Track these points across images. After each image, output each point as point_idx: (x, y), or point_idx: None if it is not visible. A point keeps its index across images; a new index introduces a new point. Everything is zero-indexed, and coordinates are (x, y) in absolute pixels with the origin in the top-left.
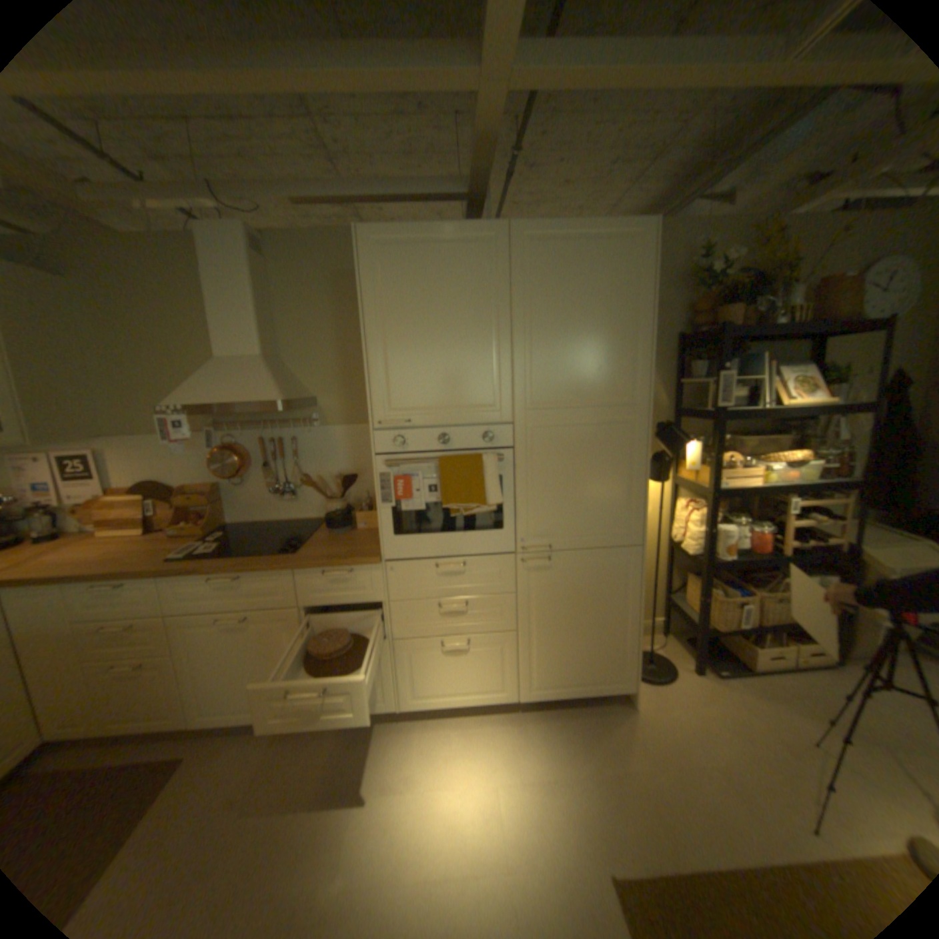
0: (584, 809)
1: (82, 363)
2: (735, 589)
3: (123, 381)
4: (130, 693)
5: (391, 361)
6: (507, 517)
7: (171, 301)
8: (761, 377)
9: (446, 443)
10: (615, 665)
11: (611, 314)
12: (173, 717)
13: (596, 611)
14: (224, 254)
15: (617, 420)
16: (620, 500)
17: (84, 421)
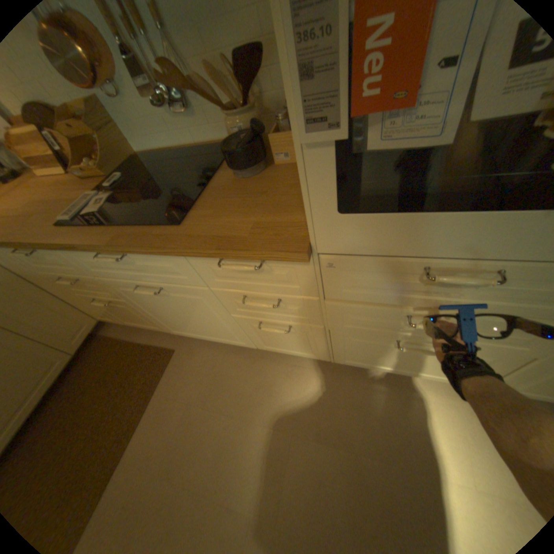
0: None
1: None
2: None
3: None
4: (118, 312)
5: None
6: None
7: None
8: None
9: None
10: None
11: None
12: (156, 326)
13: None
14: None
15: None
16: None
17: None
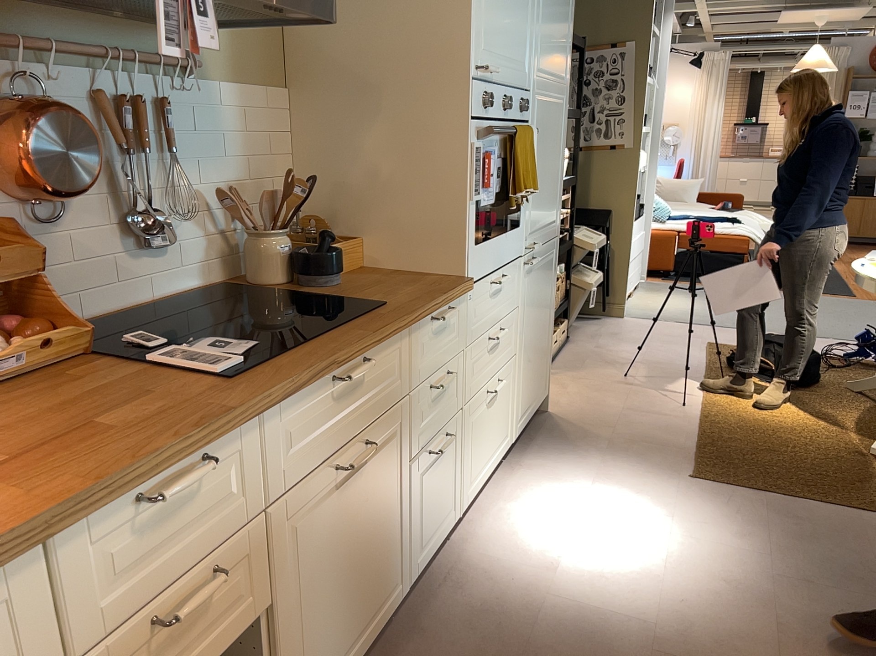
0: (627, 467)
1: None
2: None
3: None
4: None
5: None
6: (522, 210)
7: None
8: None
9: (507, 110)
10: (545, 367)
11: None
12: None
13: (543, 312)
14: None
15: (560, 101)
16: (556, 187)
17: None
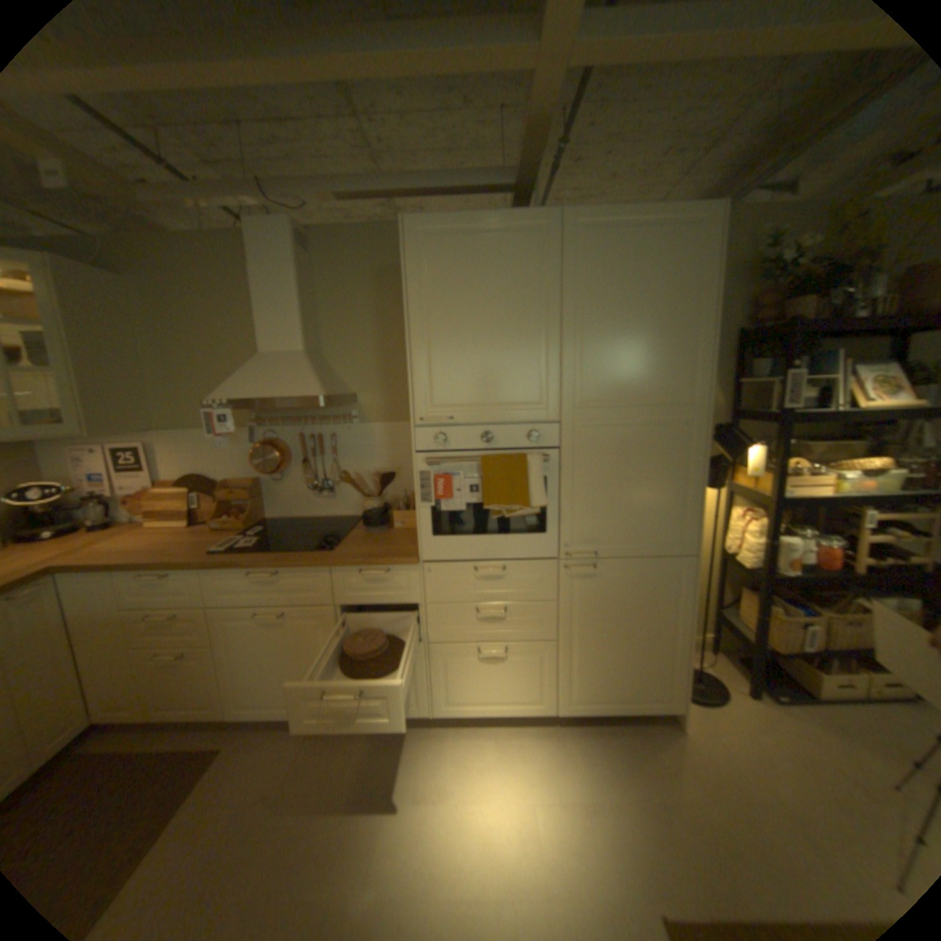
0: (629, 837)
1: (135, 358)
2: (797, 607)
3: (173, 376)
4: (172, 682)
5: (435, 356)
6: (551, 521)
7: (220, 297)
8: (834, 376)
9: (488, 442)
10: (663, 683)
11: (670, 306)
12: (211, 708)
13: (643, 625)
14: (272, 250)
15: (673, 421)
16: (674, 506)
17: (136, 414)
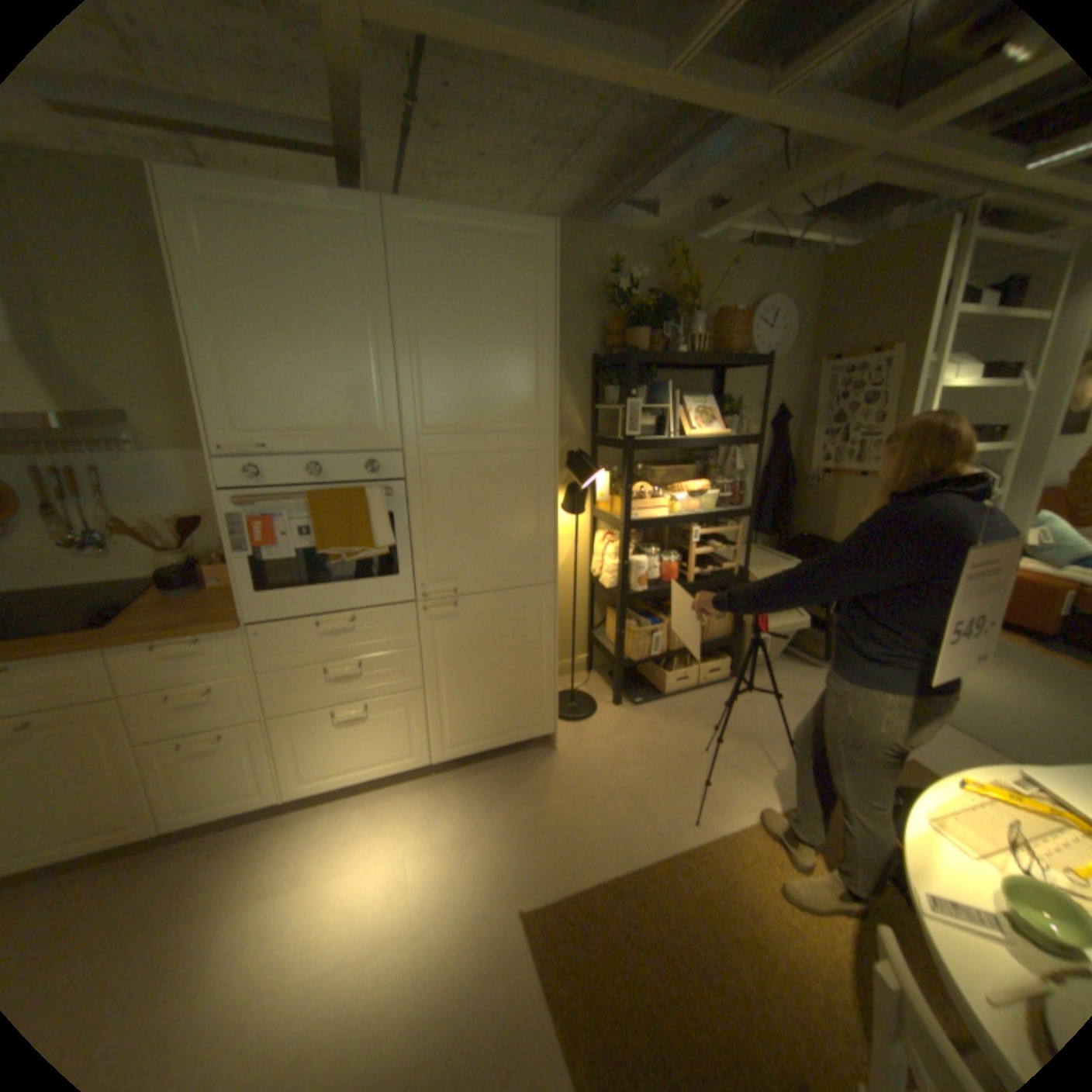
0: (496, 856)
1: None
2: (646, 618)
3: None
4: None
5: (228, 366)
6: (402, 561)
7: None
8: (665, 407)
9: (316, 475)
10: (531, 708)
11: (510, 328)
12: None
13: (508, 656)
14: None
15: (521, 449)
16: (528, 535)
17: None
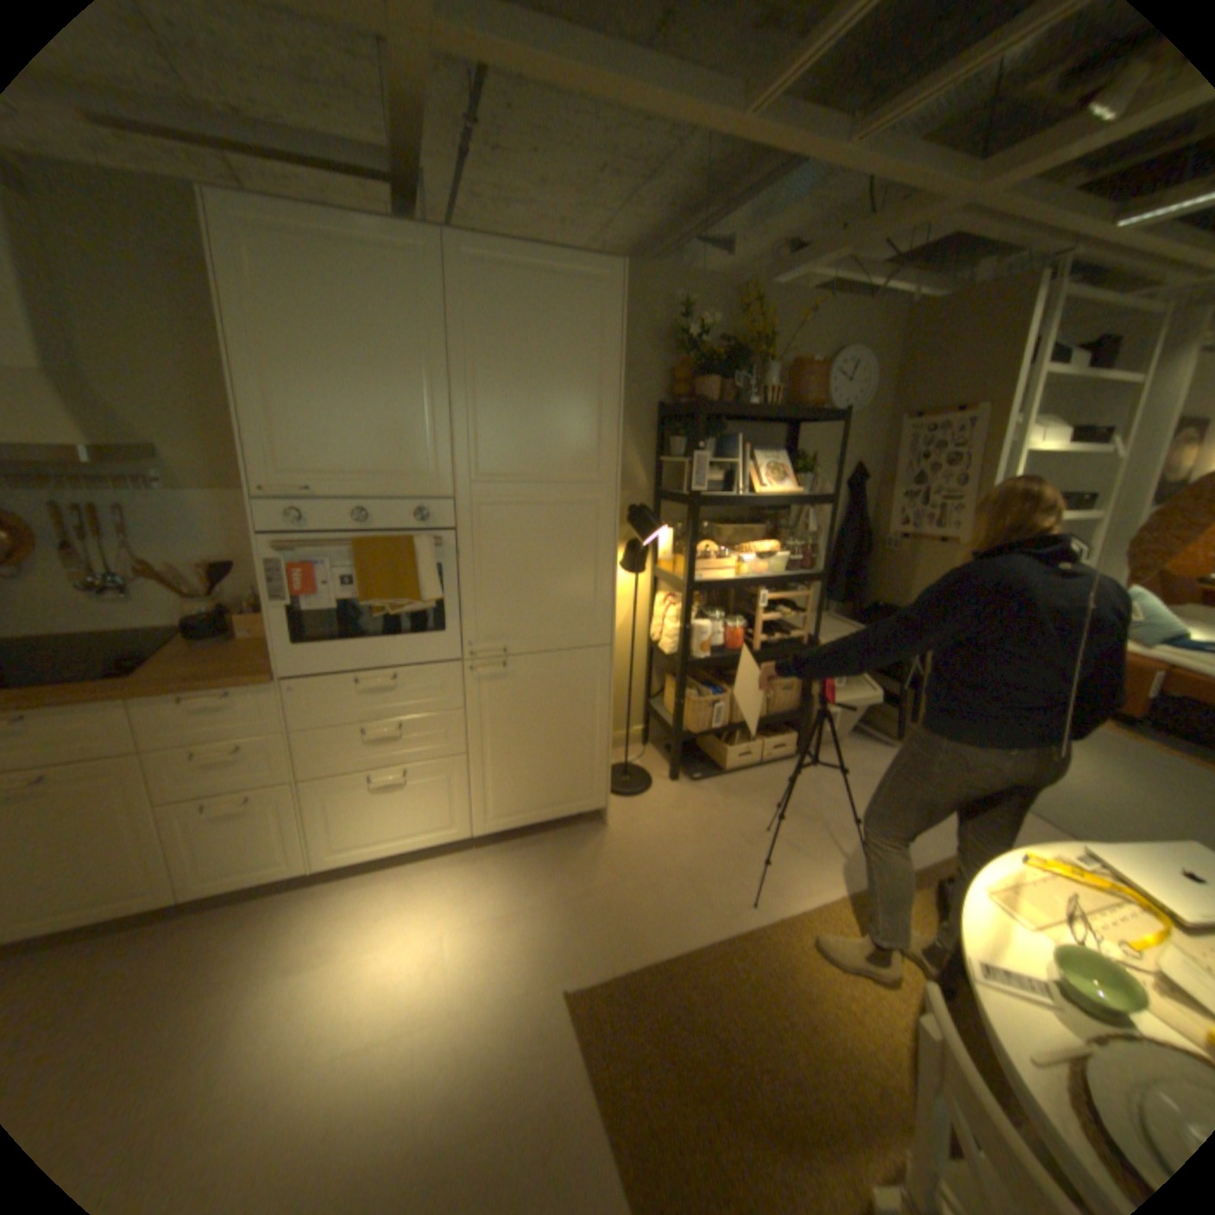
0: (539, 935)
1: None
2: (707, 688)
3: None
4: None
5: (272, 403)
6: (449, 617)
7: None
8: (734, 462)
9: (361, 522)
10: (581, 780)
11: (571, 373)
12: None
13: (559, 723)
14: None
15: (579, 501)
16: (584, 594)
17: None
